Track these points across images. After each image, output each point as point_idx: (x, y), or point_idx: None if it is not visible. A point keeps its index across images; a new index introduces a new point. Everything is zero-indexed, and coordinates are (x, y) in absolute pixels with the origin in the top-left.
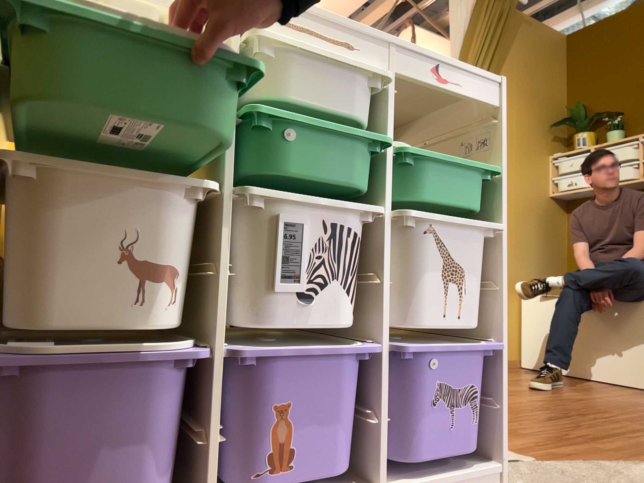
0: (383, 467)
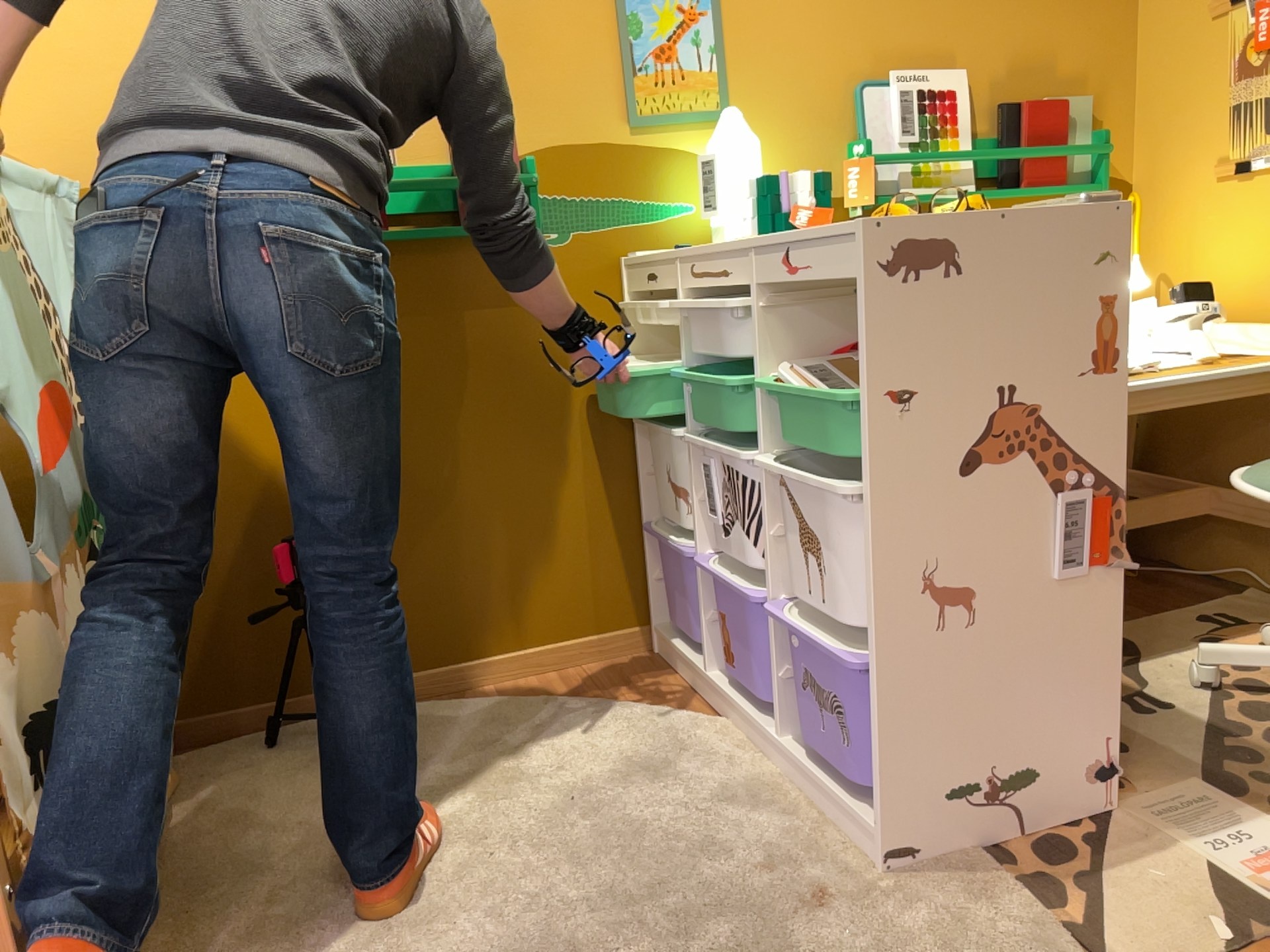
0: (783, 726)
